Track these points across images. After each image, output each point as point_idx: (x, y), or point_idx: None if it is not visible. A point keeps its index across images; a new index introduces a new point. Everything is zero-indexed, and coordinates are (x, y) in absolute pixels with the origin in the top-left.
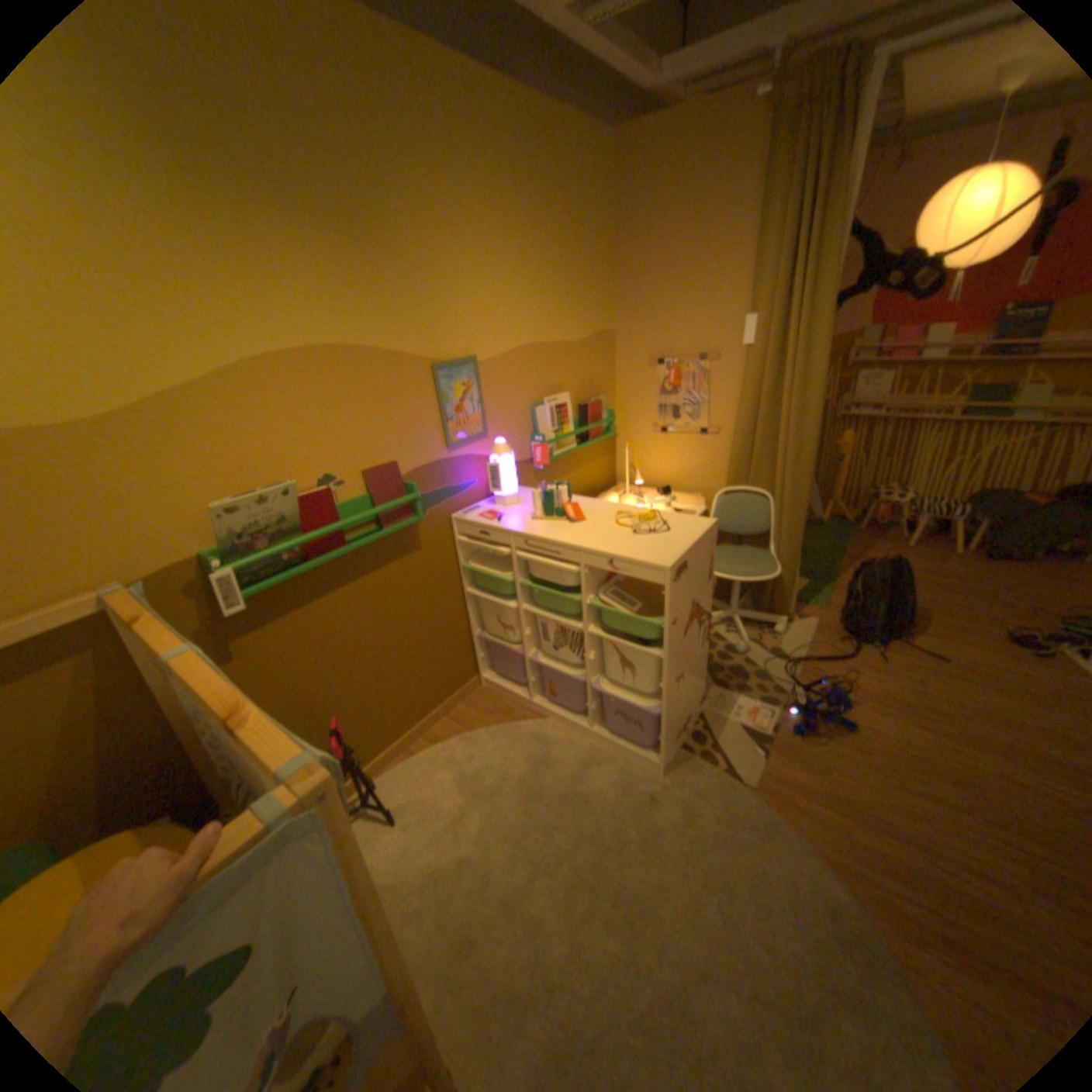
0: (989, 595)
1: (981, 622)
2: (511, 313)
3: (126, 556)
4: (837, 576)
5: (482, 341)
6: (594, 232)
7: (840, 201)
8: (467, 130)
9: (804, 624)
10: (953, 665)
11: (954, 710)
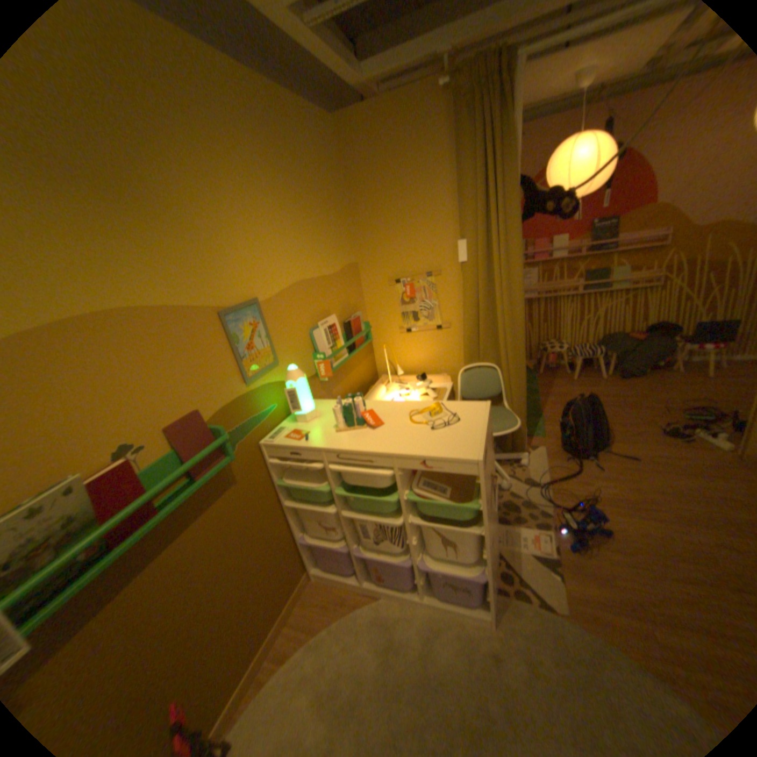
0: (636, 404)
1: (641, 425)
2: (280, 257)
3: None
4: (541, 411)
5: (260, 284)
6: (331, 191)
7: (512, 155)
8: (217, 105)
9: (537, 454)
10: (642, 462)
11: (661, 498)
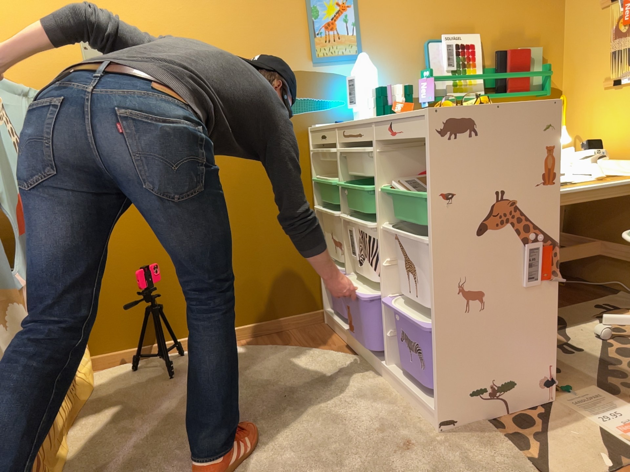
0: None
1: None
2: None
3: (39, 73)
4: None
5: None
6: None
7: None
8: None
9: None
10: None
11: None
